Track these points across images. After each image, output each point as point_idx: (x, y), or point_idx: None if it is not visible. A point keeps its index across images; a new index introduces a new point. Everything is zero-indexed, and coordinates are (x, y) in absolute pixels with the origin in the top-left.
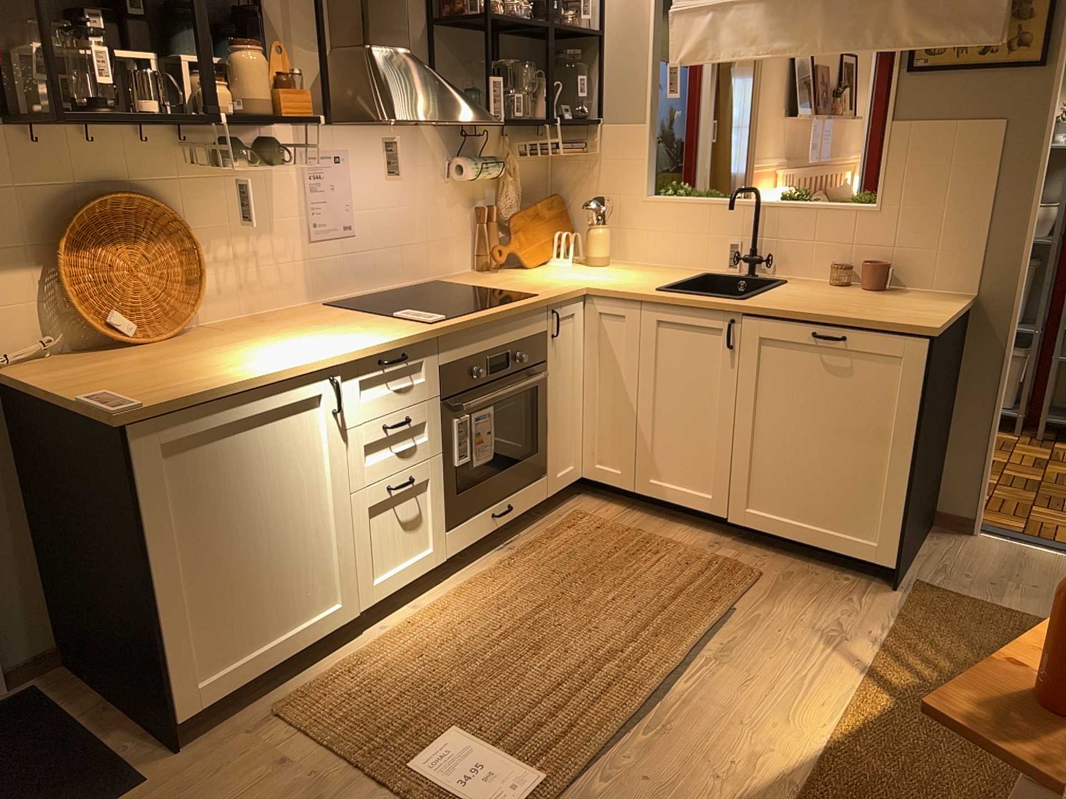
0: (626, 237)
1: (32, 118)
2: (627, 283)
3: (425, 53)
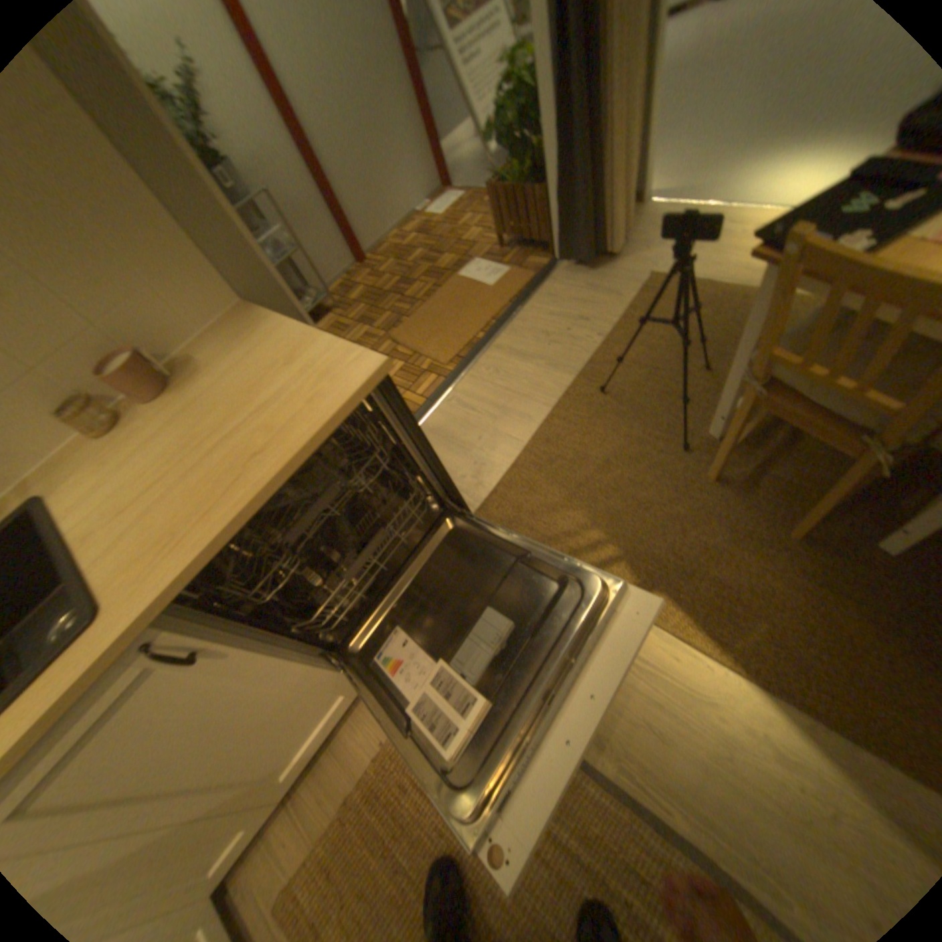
0: None
1: None
2: None
3: None
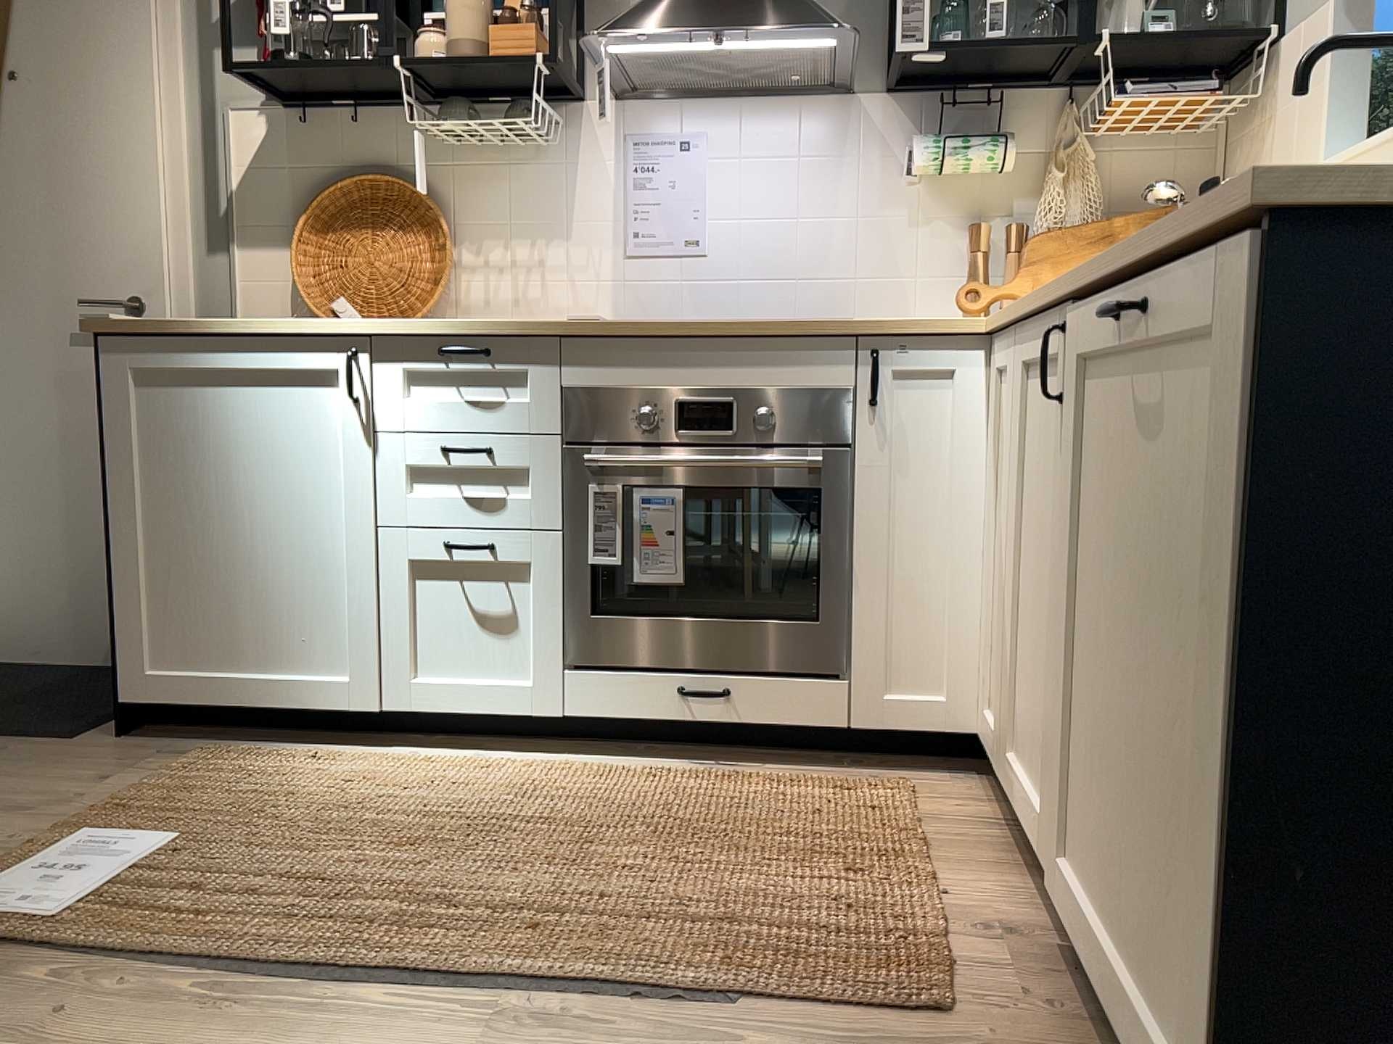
0: None
1: (302, 98)
2: None
3: None
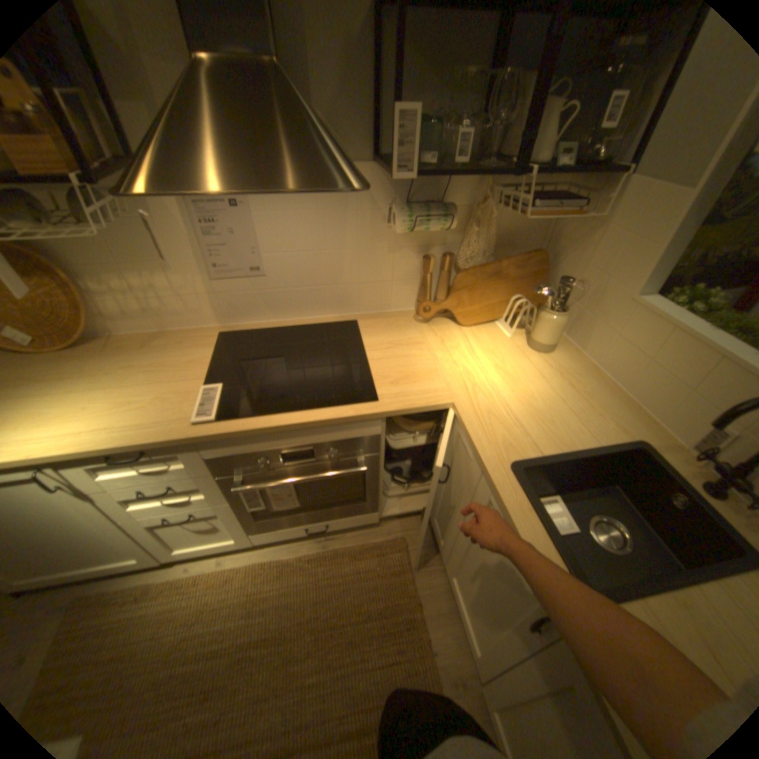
0: (592, 326)
1: None
2: (508, 414)
3: (366, 55)
